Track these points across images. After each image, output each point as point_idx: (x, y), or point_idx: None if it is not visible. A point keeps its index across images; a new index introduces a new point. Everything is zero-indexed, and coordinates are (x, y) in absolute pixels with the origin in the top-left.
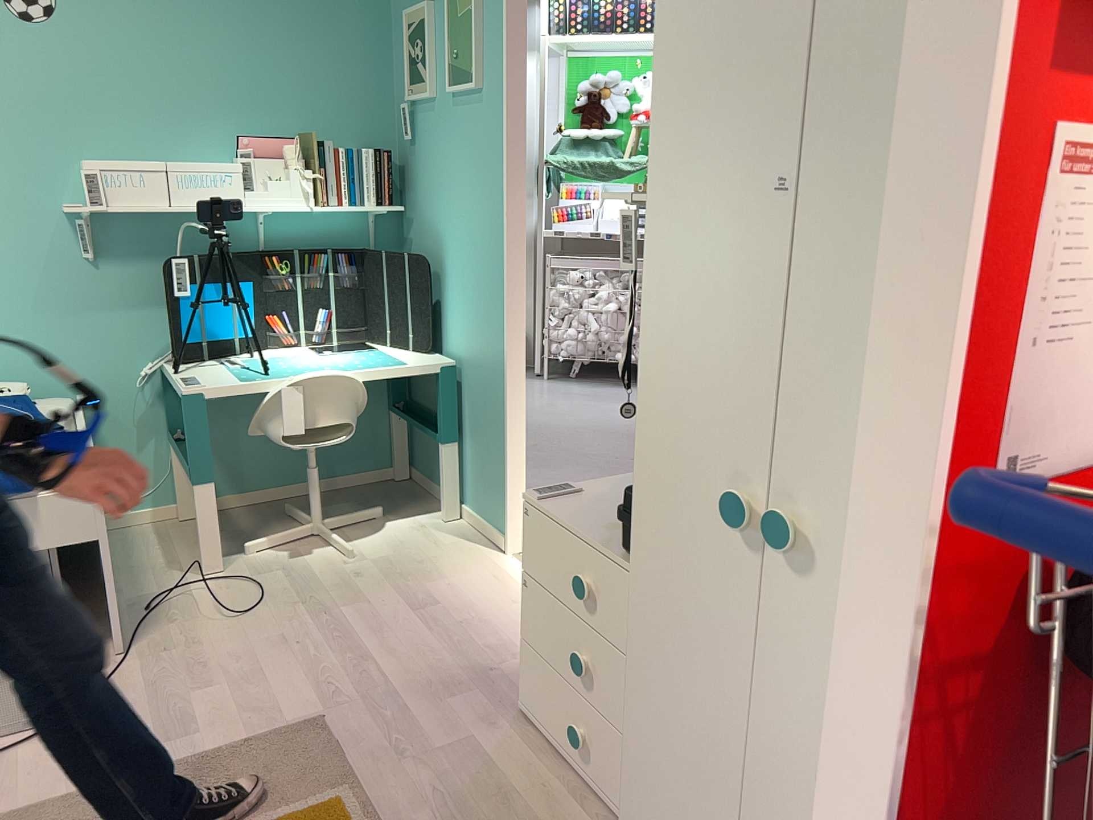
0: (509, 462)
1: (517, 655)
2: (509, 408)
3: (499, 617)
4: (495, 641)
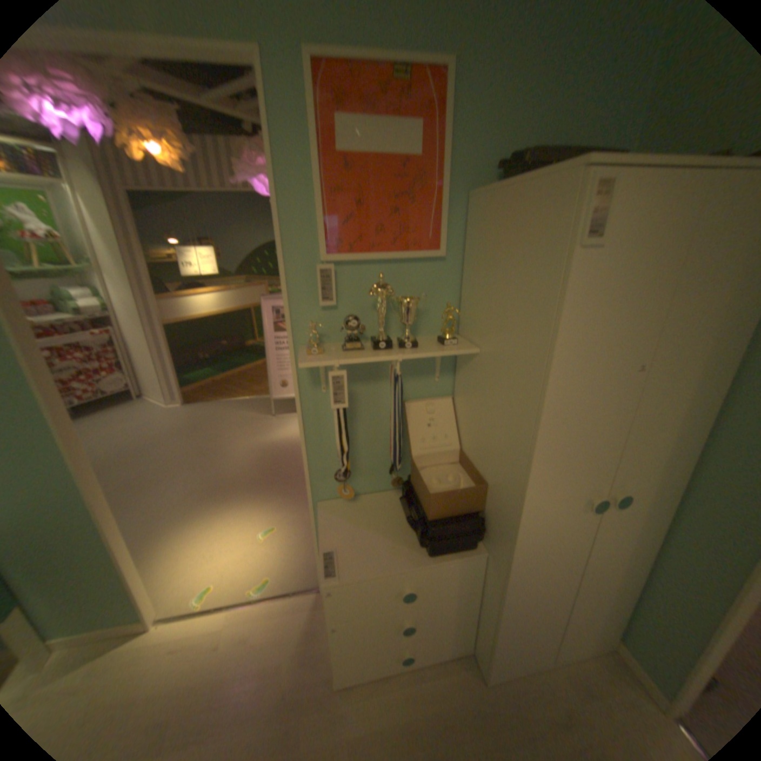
0: (125, 574)
1: (277, 671)
2: (109, 539)
3: (224, 667)
4: (252, 683)
